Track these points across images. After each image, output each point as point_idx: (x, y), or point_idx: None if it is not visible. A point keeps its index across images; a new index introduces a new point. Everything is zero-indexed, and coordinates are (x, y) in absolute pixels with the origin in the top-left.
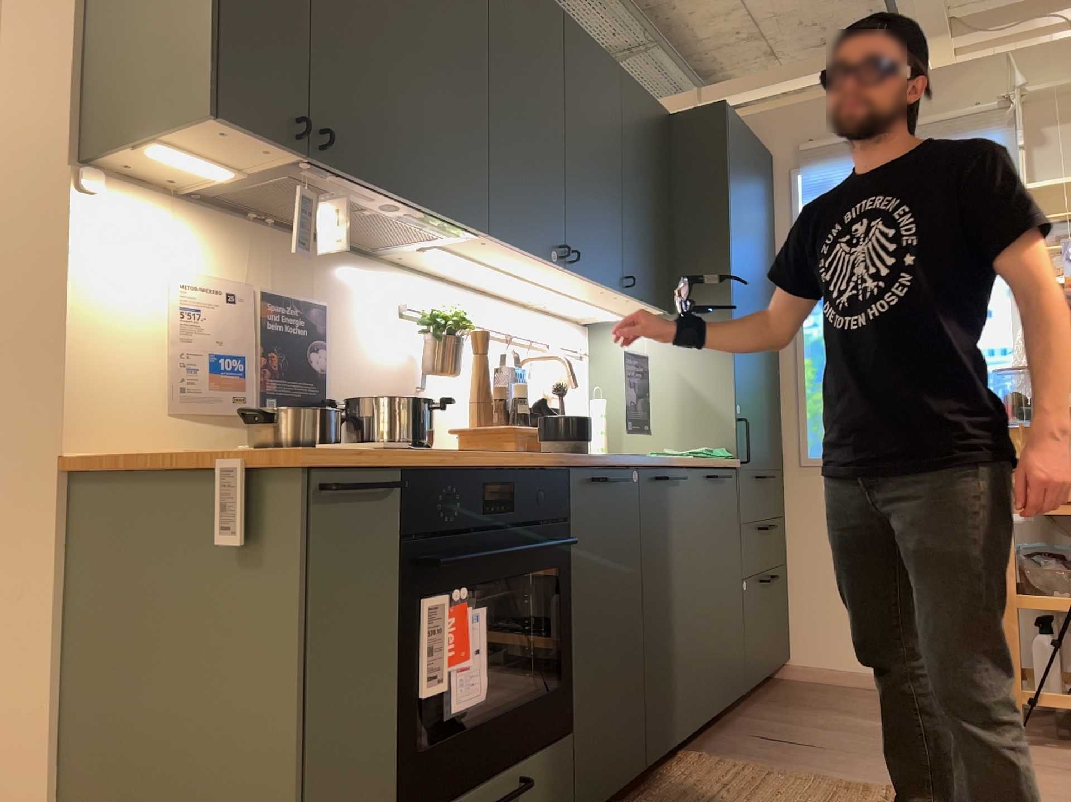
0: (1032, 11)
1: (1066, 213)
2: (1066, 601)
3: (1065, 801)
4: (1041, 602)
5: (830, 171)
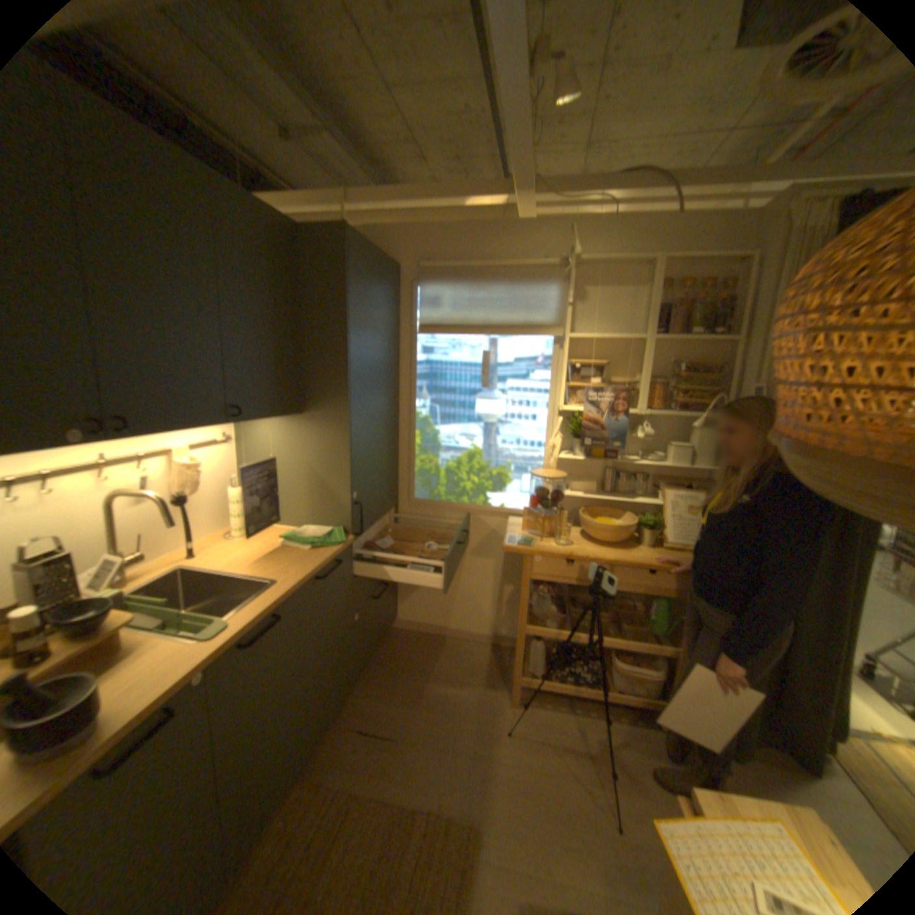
0: (596, 185)
1: (591, 356)
2: (552, 634)
3: (535, 797)
4: (539, 634)
5: (441, 290)
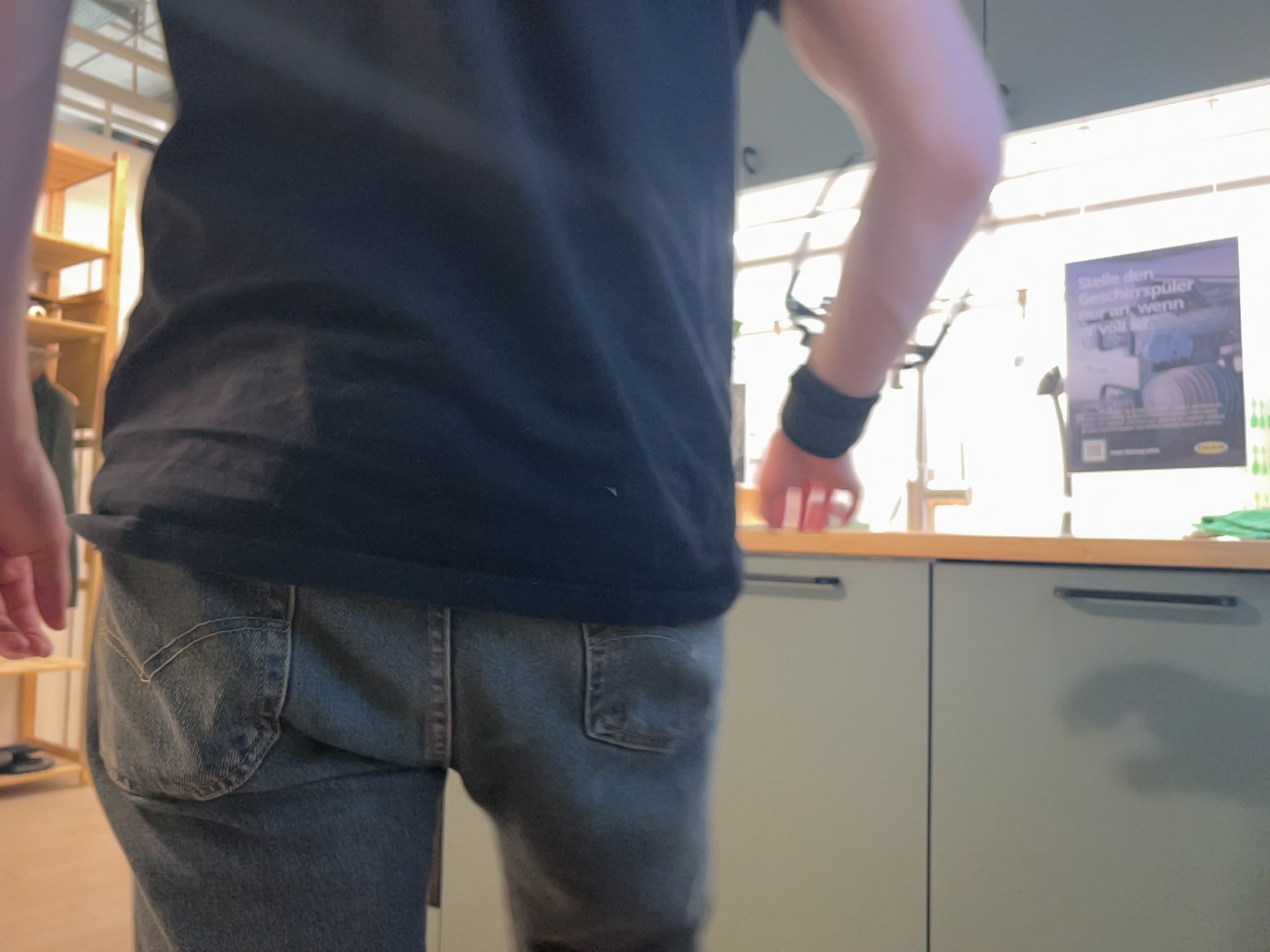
0: None
1: None
2: None
3: None
4: None
5: None
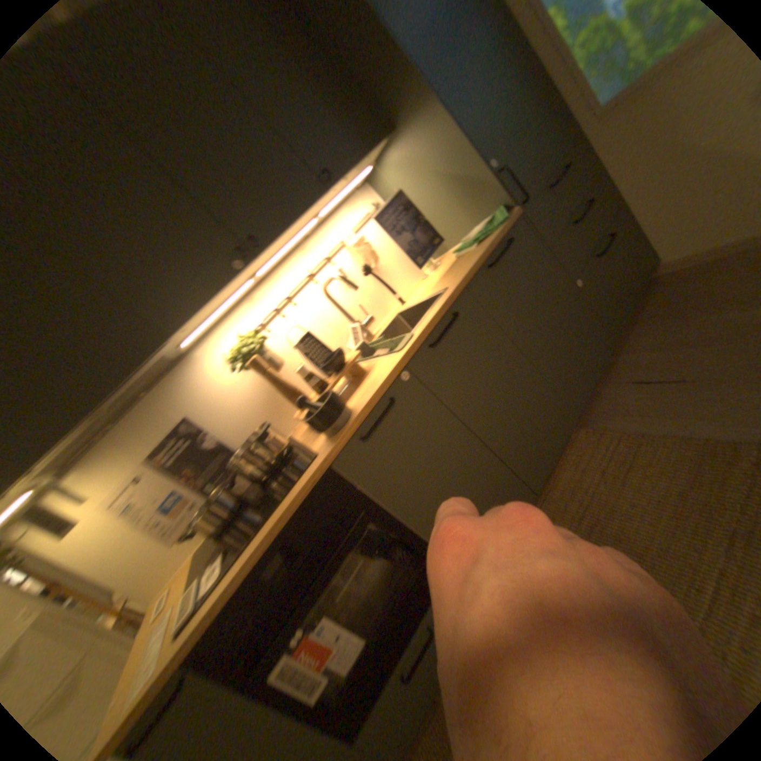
0: None
1: None
2: None
3: None
4: None
5: None
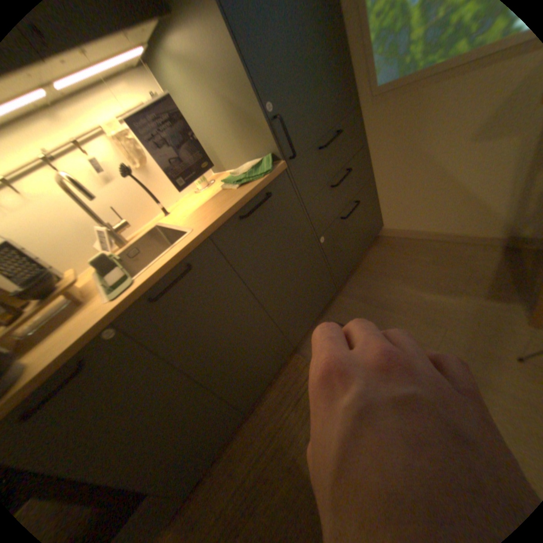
0: None
1: None
2: None
3: None
4: None
5: None
